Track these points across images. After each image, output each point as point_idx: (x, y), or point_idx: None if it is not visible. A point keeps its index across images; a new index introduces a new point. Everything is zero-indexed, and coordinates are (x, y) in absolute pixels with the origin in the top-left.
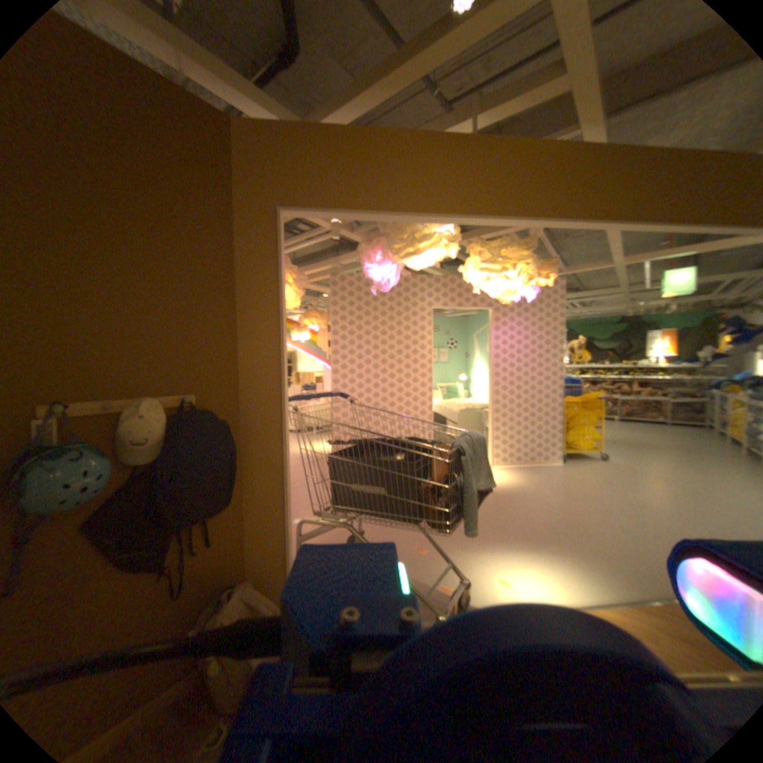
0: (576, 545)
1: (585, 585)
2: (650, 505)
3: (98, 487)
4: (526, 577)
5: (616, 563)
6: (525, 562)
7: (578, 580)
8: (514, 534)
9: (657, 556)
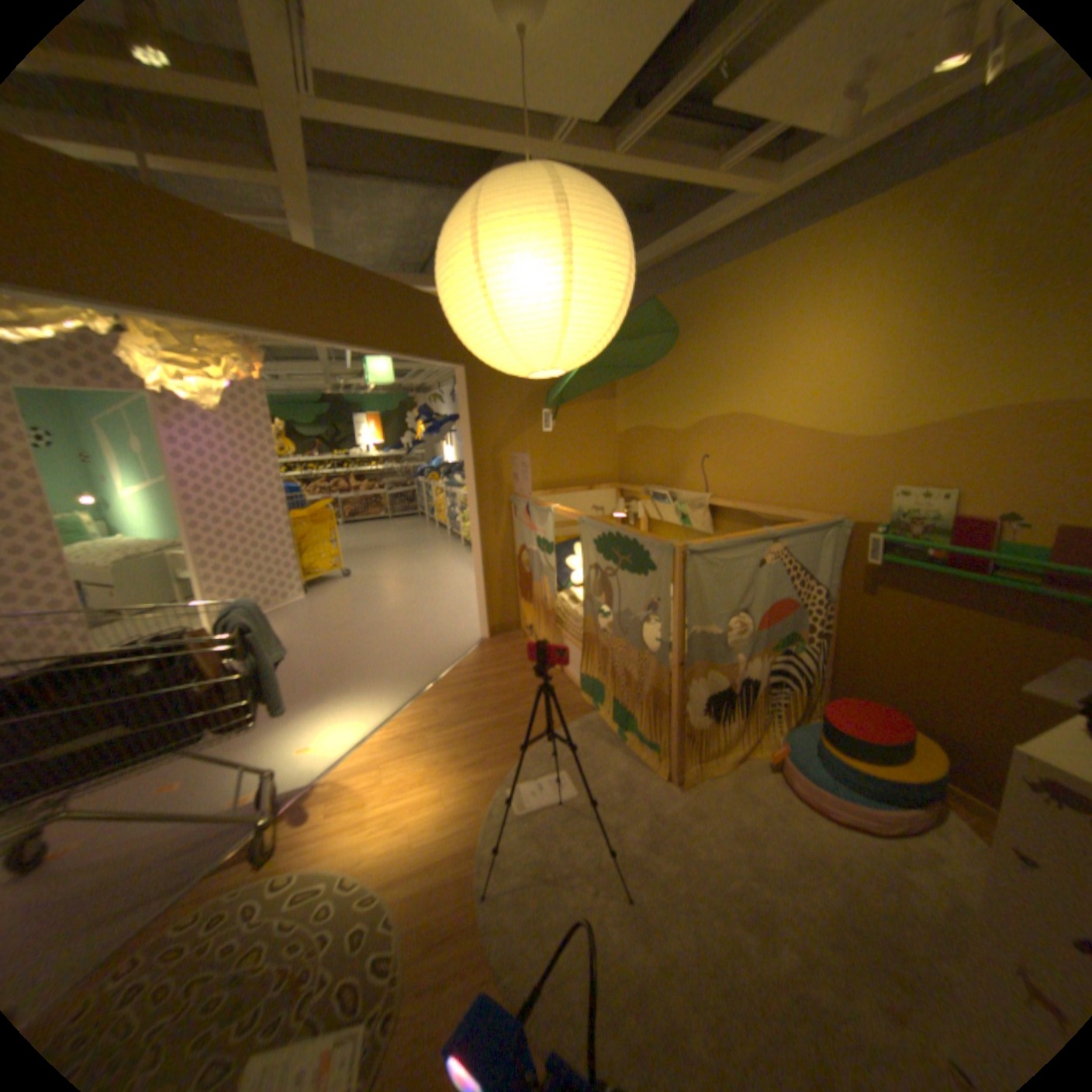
0: (356, 680)
1: (377, 710)
2: (401, 612)
3: None
4: (324, 736)
5: (394, 676)
6: (316, 722)
7: (371, 709)
8: (290, 703)
9: (420, 654)
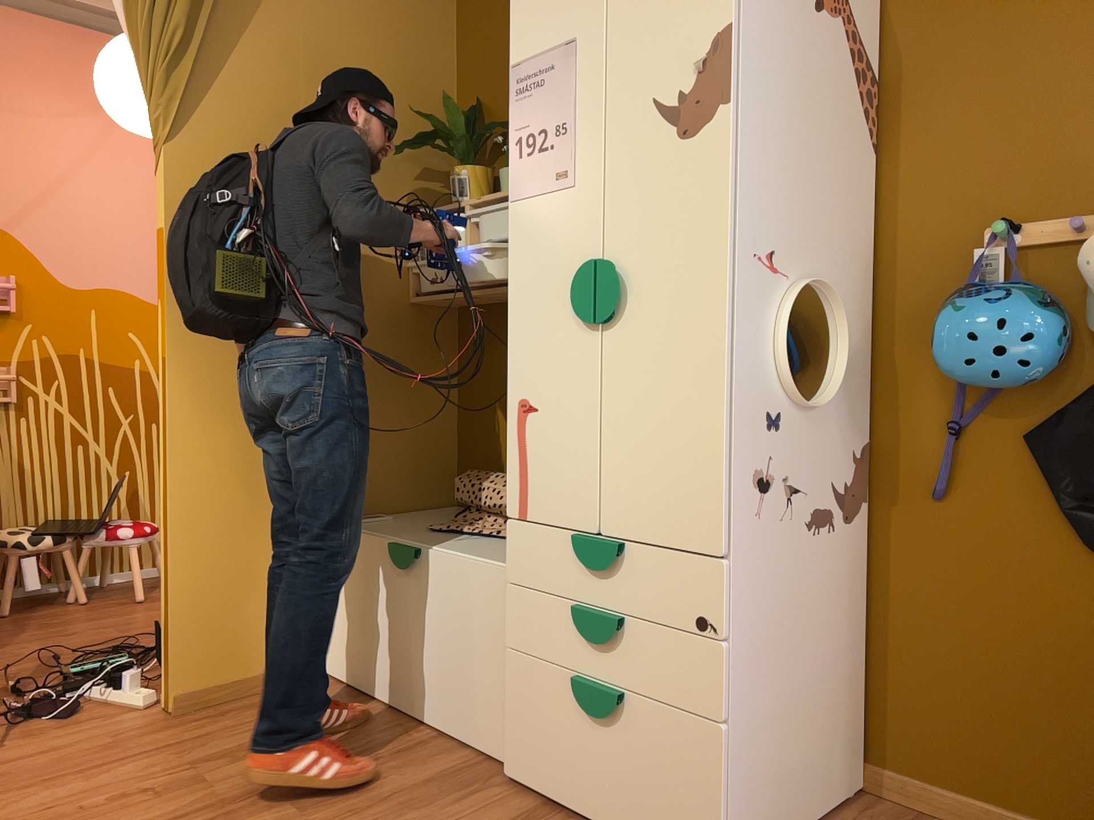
0: None
1: None
2: None
3: (1027, 355)
4: None
5: None
6: None
7: None
8: None
9: None
